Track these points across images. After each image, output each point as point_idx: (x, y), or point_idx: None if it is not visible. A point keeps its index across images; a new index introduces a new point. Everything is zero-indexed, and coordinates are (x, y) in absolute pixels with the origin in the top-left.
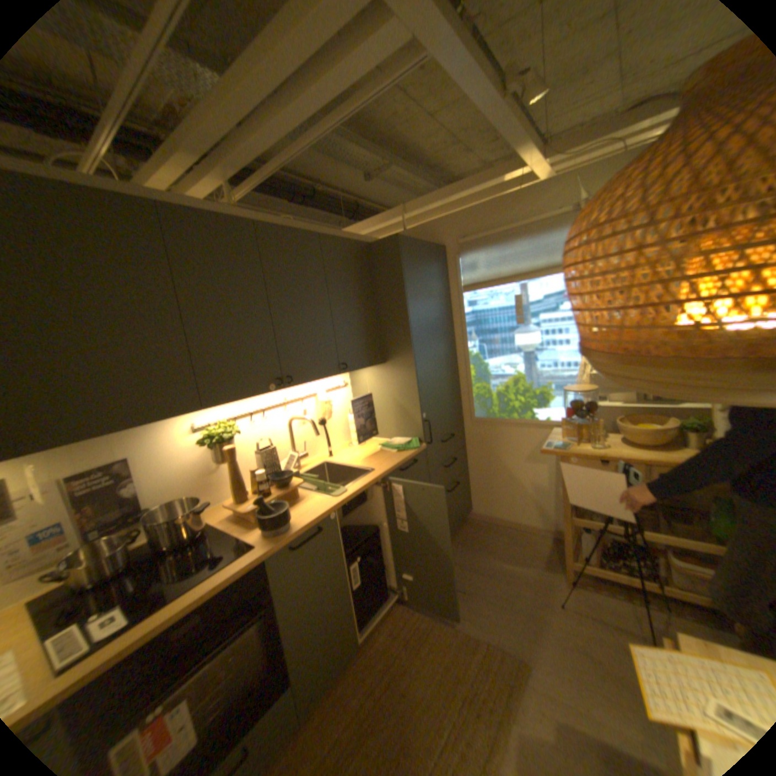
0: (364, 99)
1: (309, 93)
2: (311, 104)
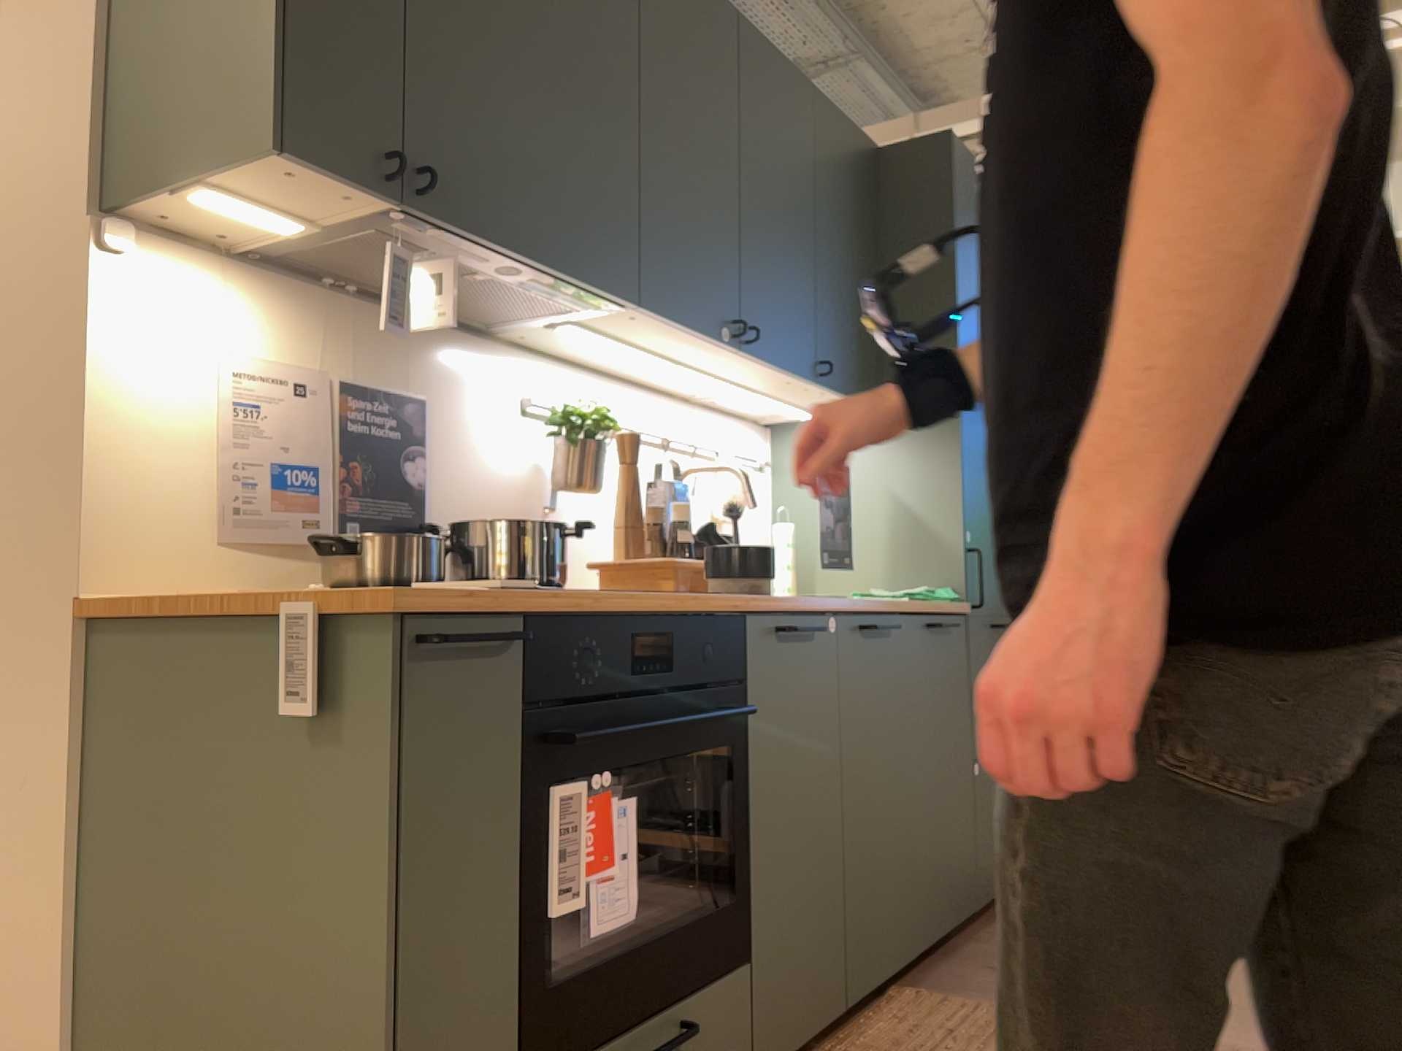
0: None
1: None
2: None
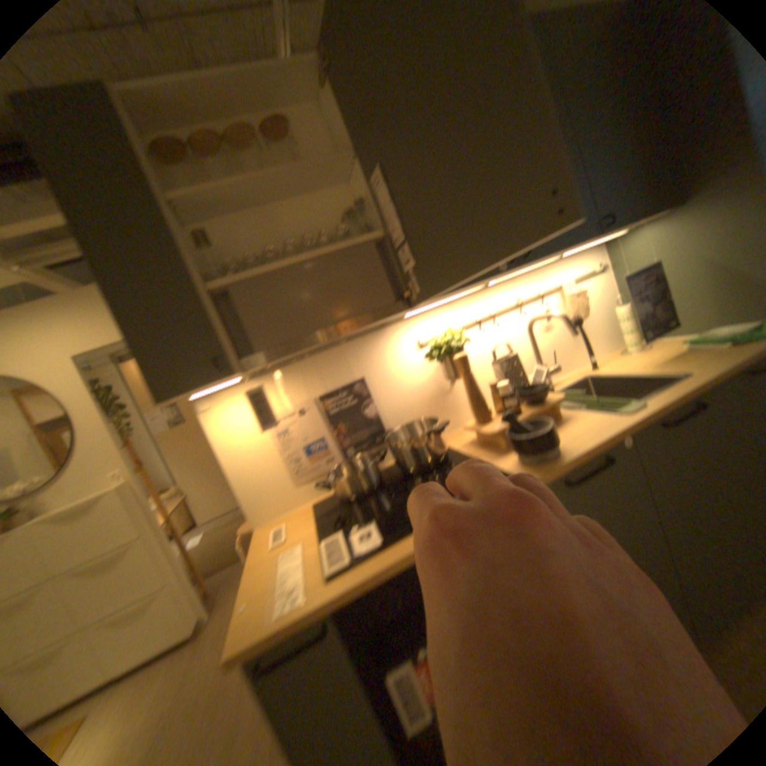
0: None
1: None
2: None
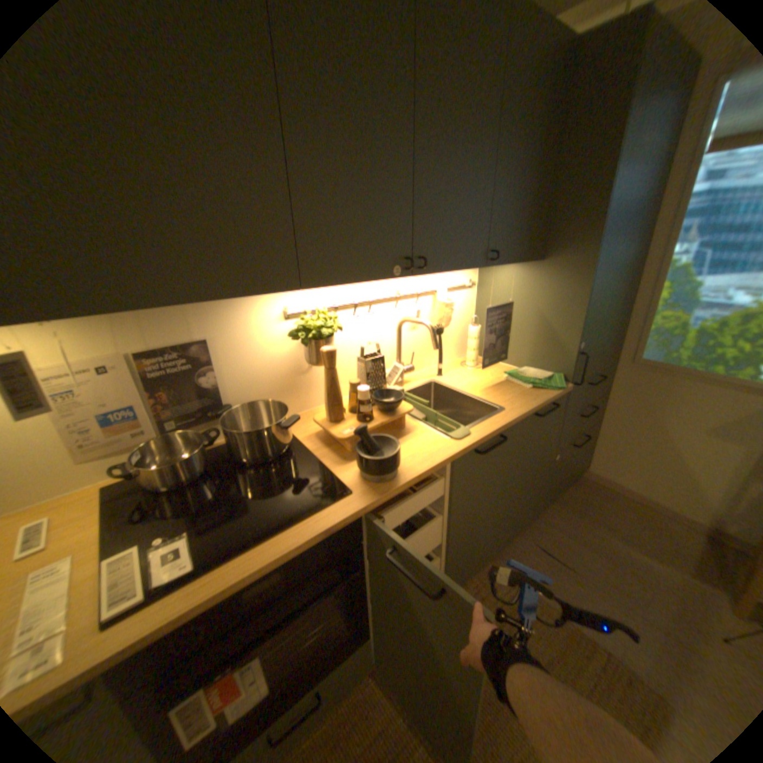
0: None
1: None
2: None
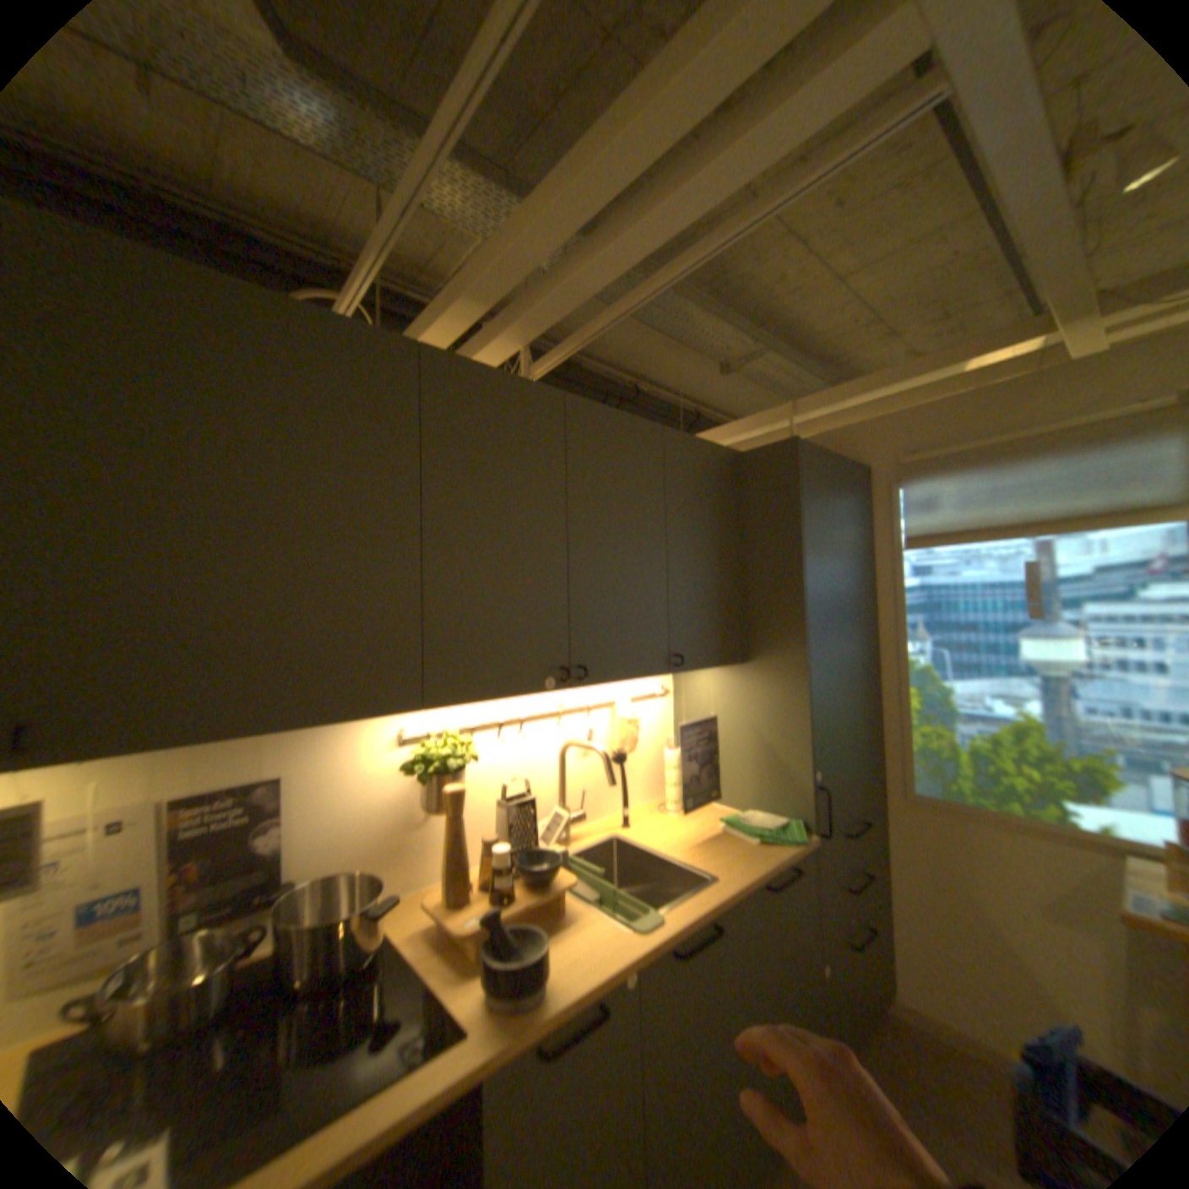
0: (791, 190)
1: (700, 177)
2: (698, 200)
